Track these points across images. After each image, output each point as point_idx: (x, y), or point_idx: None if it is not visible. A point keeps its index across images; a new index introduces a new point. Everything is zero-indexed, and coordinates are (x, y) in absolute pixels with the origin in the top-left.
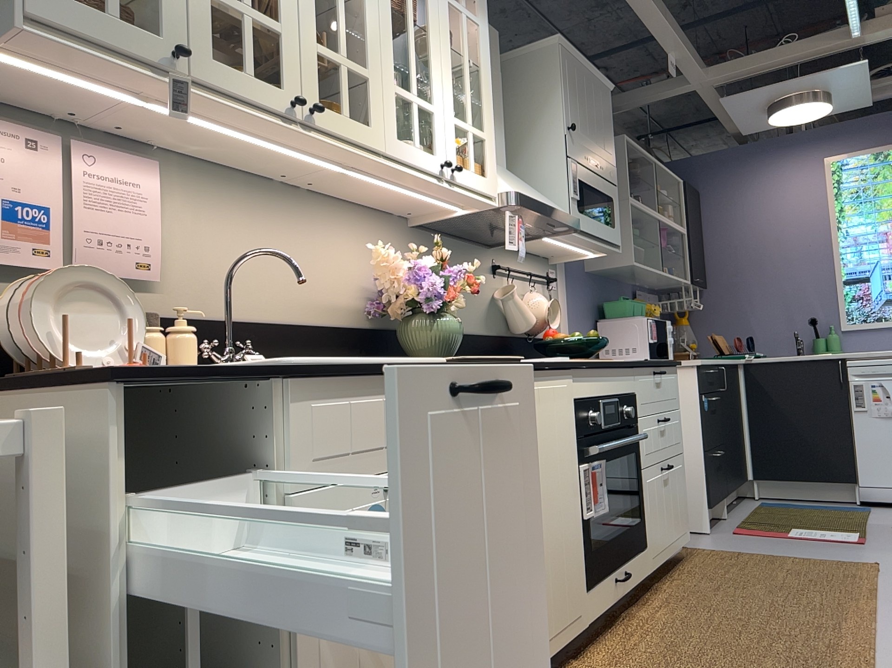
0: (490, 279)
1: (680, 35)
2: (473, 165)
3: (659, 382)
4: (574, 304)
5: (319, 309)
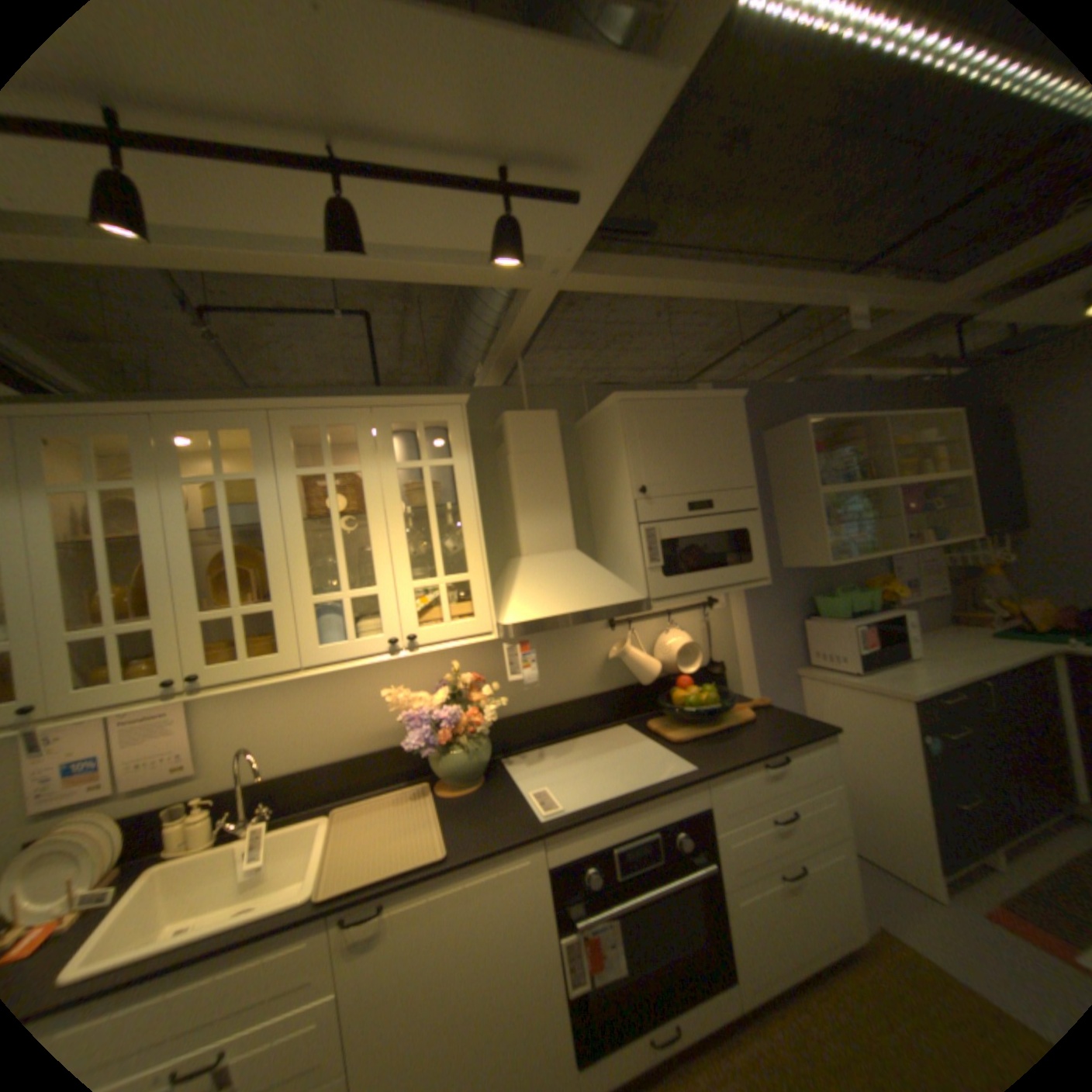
0: (603, 636)
1: (851, 283)
2: (447, 617)
3: (776, 776)
4: (759, 613)
5: (366, 739)
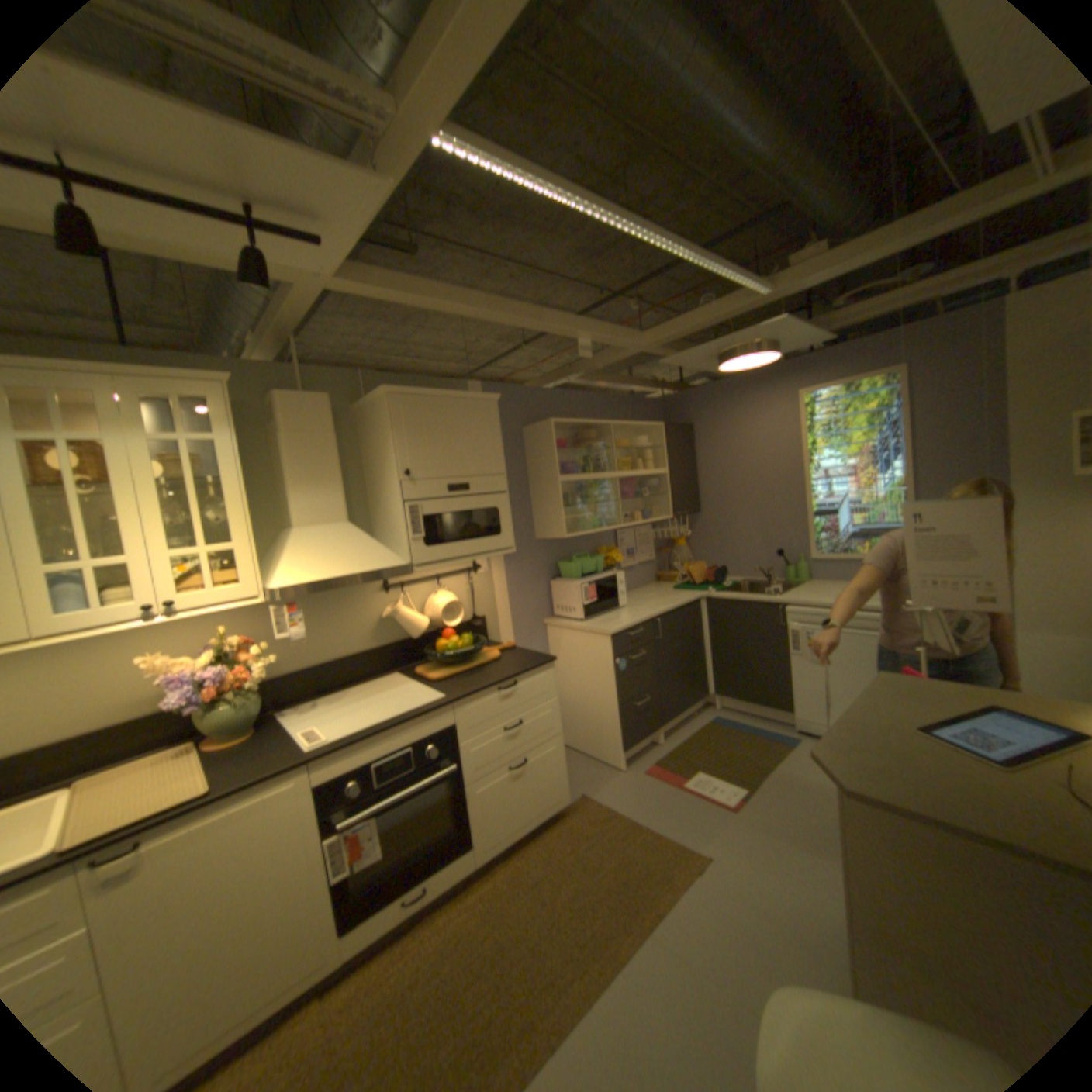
0: (377, 599)
1: (575, 323)
2: (209, 584)
3: (506, 695)
4: (515, 575)
5: (116, 711)
